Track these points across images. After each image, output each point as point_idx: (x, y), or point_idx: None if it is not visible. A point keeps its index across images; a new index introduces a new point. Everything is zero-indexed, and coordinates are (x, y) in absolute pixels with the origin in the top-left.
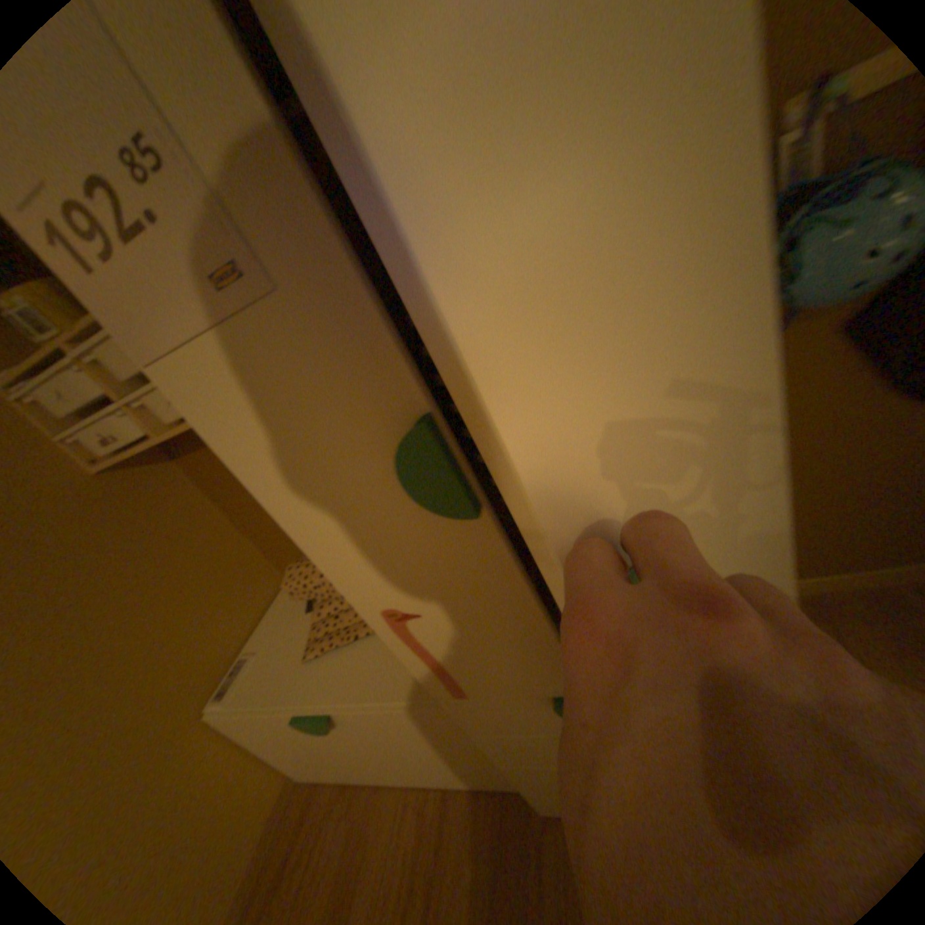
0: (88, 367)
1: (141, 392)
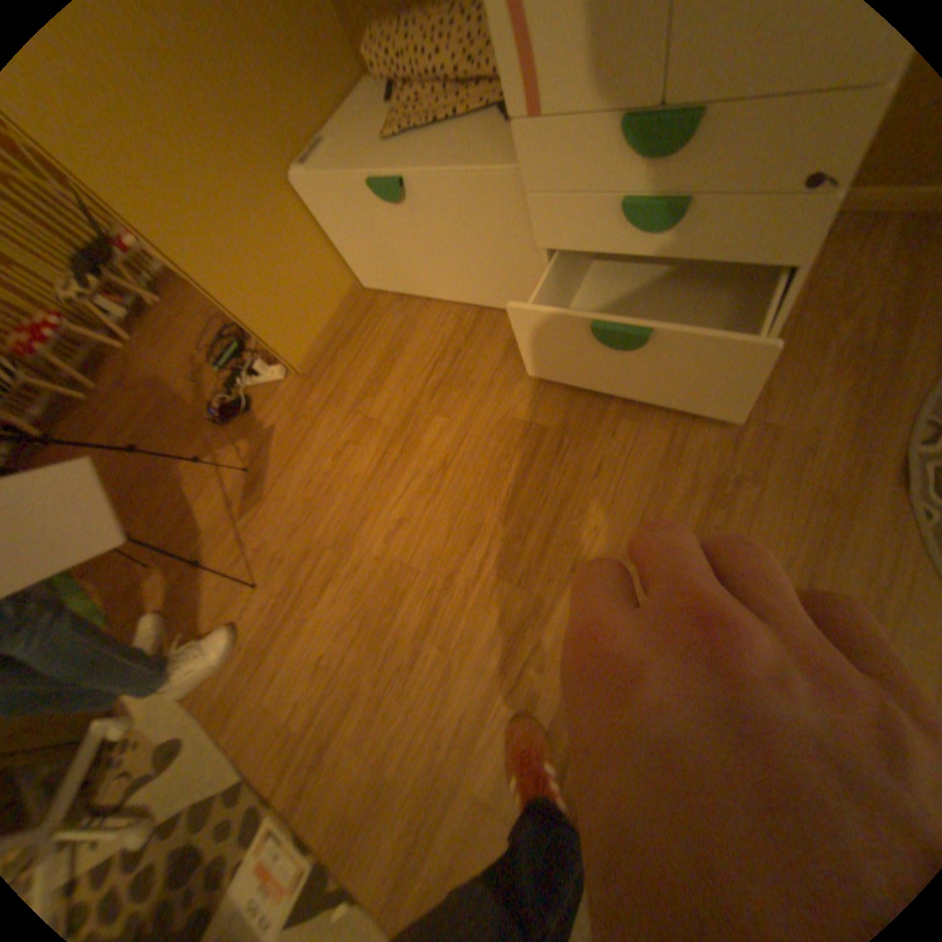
0: None
1: None
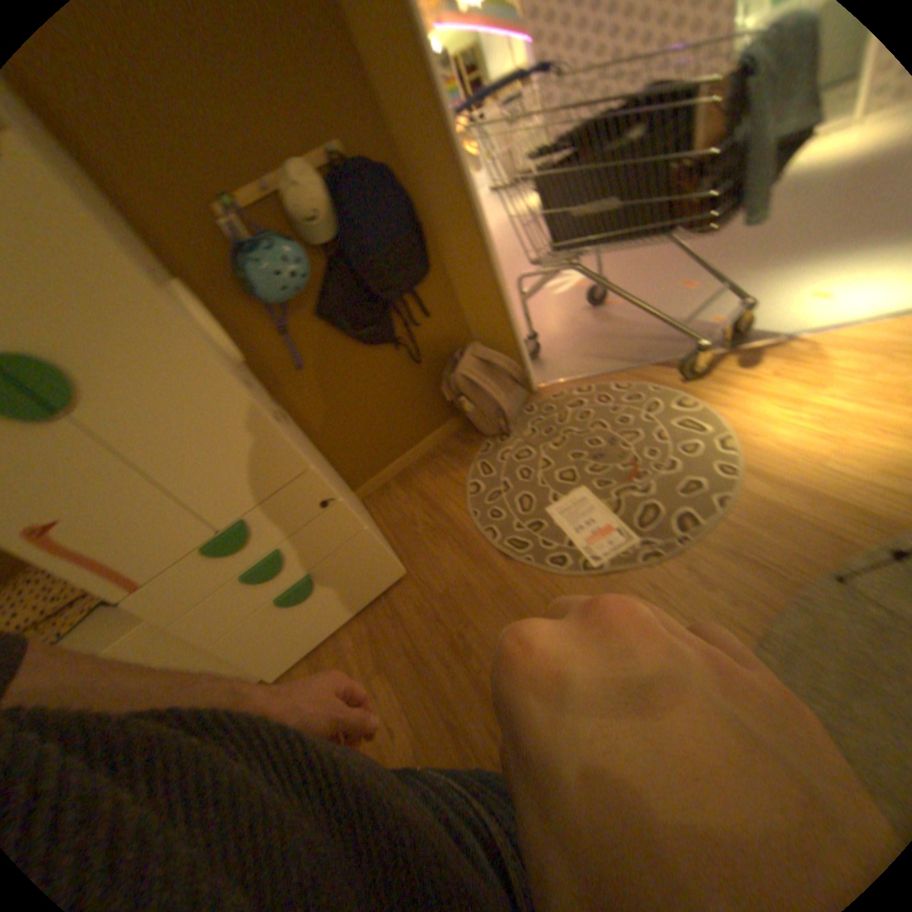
0: None
1: None
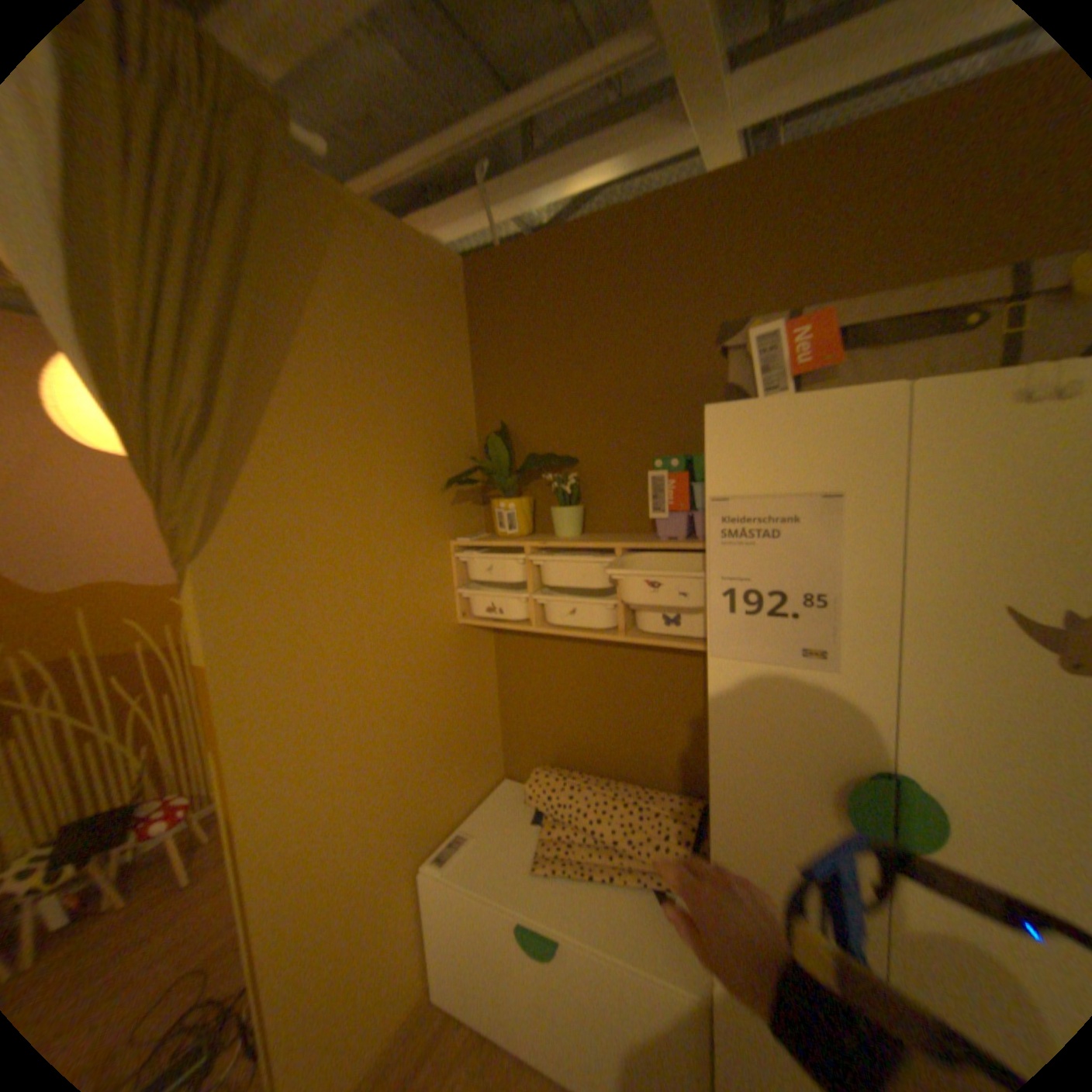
0: (528, 565)
1: (556, 598)
